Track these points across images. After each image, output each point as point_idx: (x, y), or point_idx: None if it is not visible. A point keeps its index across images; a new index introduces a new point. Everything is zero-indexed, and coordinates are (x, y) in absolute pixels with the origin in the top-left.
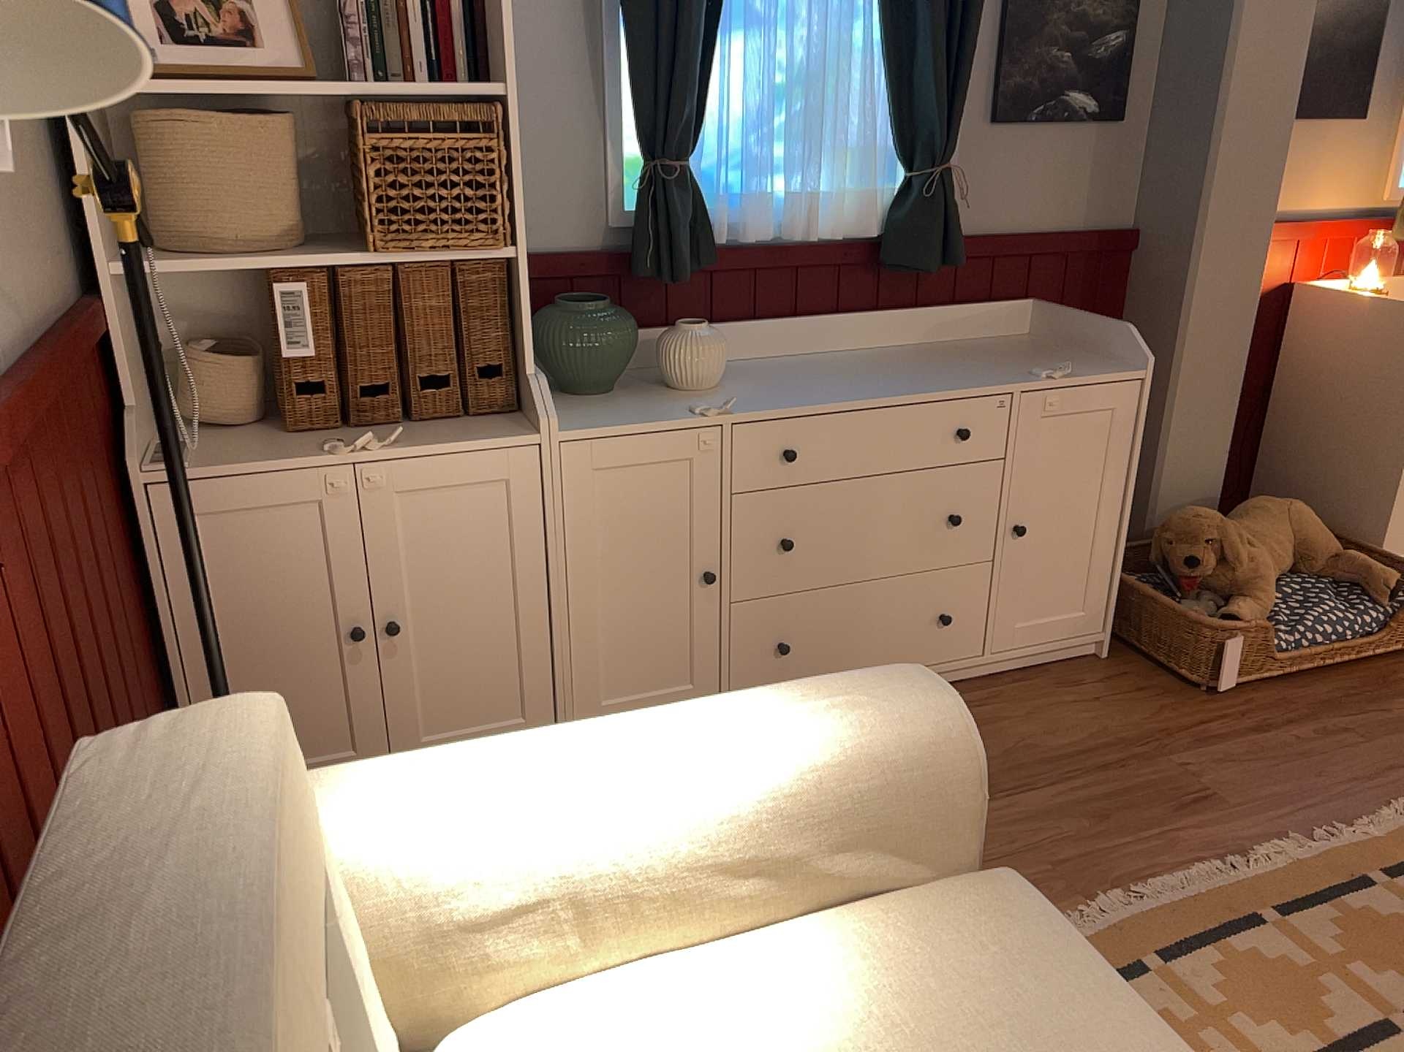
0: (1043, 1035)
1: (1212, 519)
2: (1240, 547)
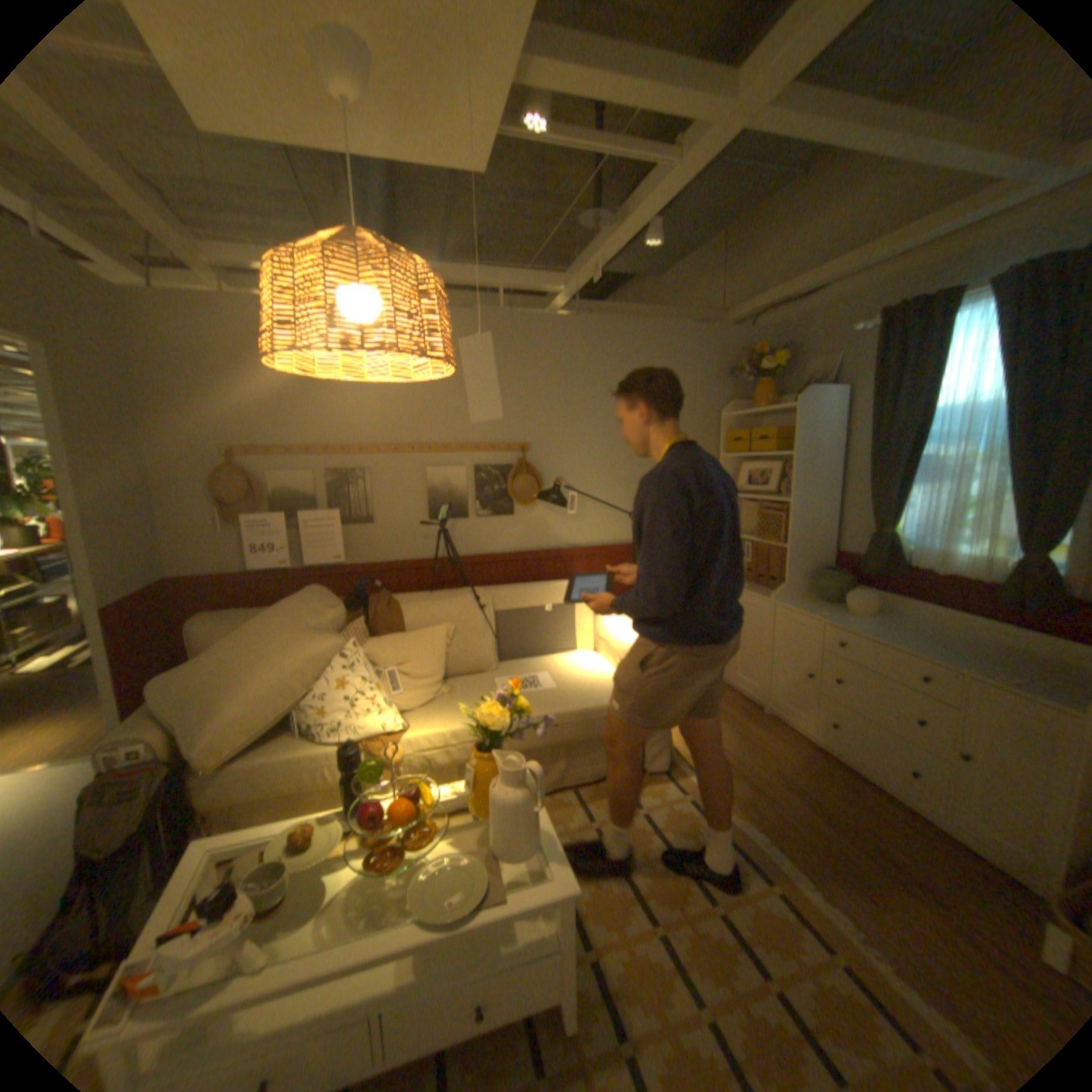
0: (590, 694)
1: None
2: None
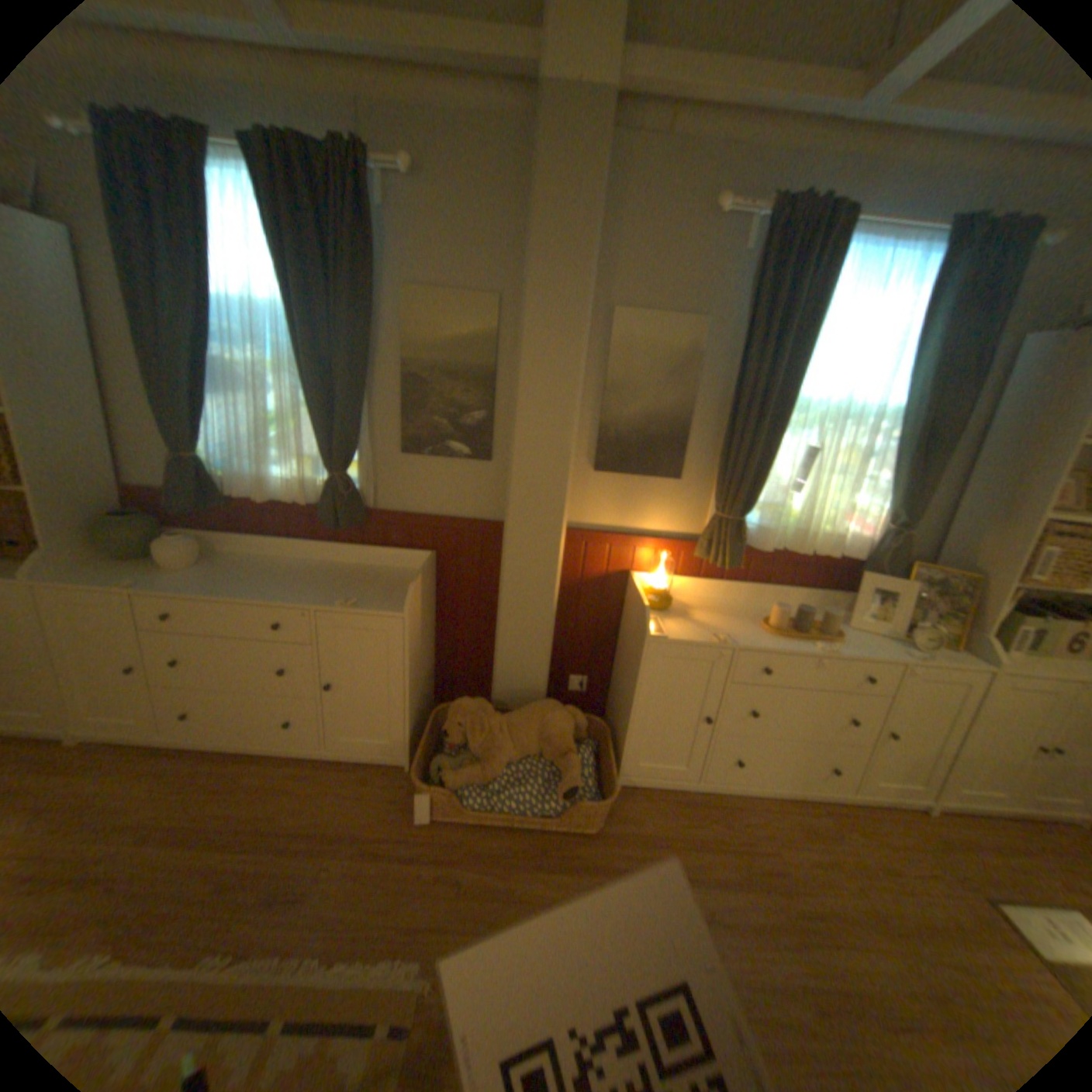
0: None
1: (470, 711)
2: (493, 733)
